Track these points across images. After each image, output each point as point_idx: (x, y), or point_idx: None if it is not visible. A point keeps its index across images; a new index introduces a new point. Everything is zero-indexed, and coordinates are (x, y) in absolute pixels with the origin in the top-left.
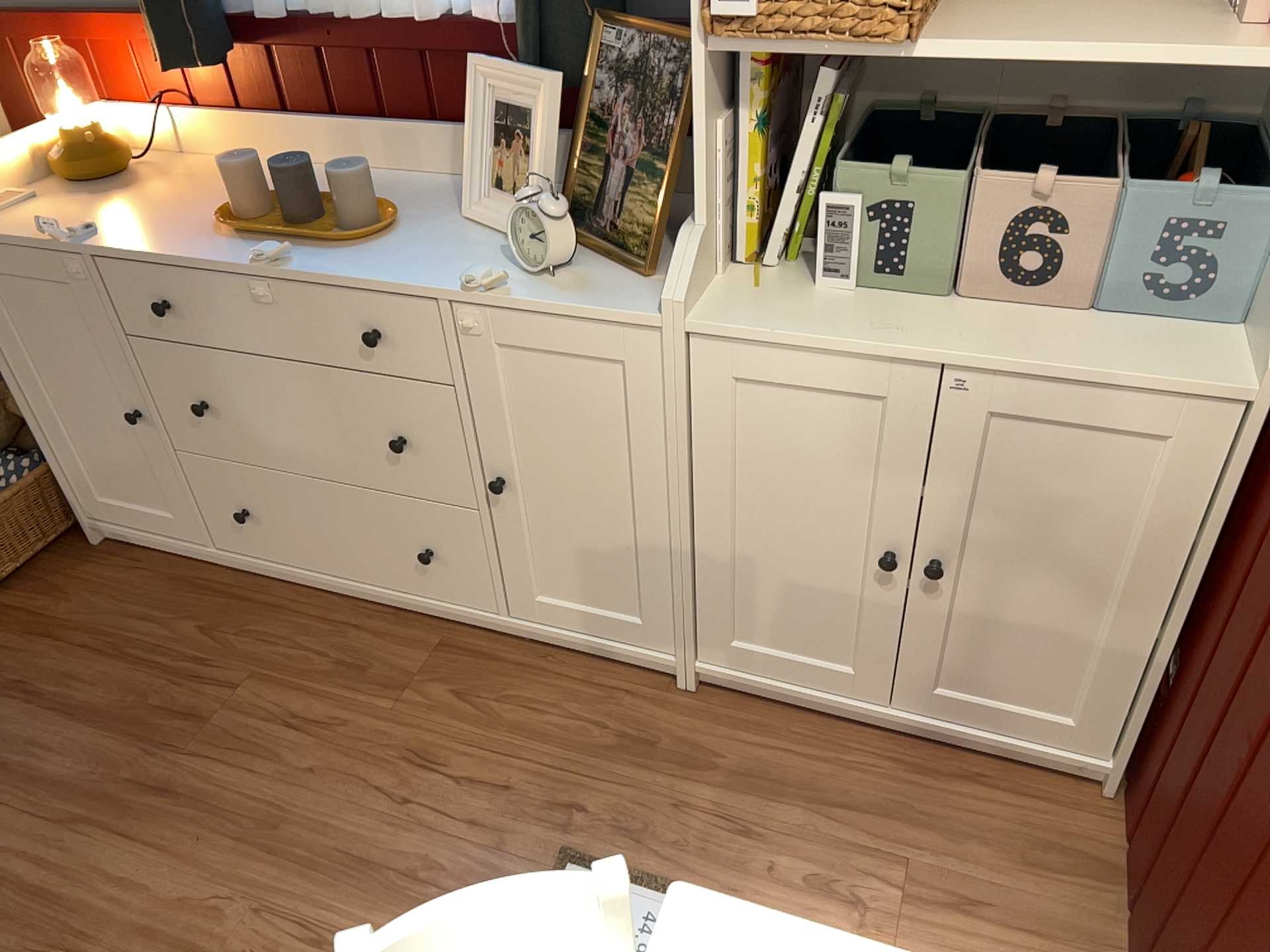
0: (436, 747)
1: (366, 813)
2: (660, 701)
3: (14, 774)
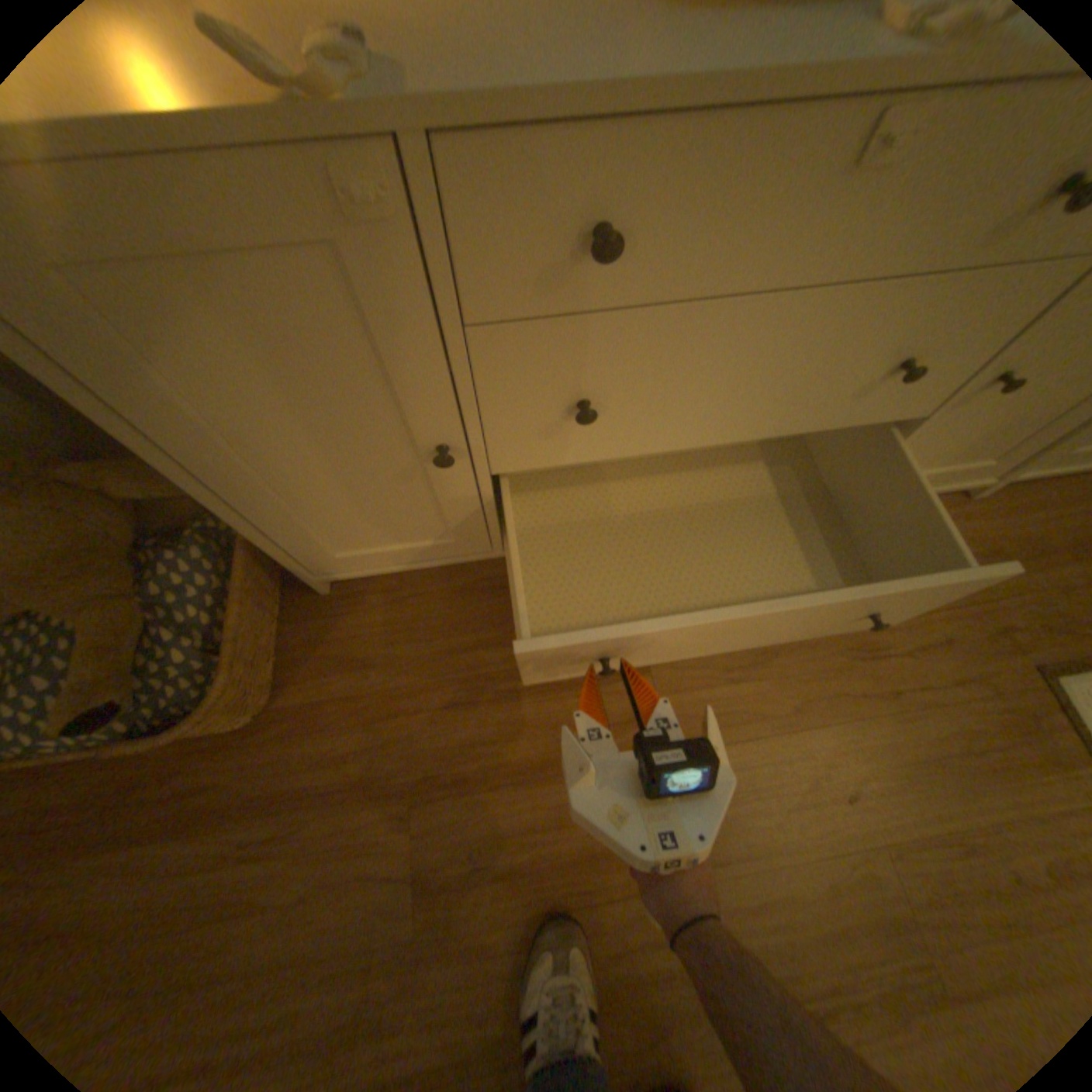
0: (867, 642)
1: (883, 731)
2: (971, 519)
3: (531, 890)
